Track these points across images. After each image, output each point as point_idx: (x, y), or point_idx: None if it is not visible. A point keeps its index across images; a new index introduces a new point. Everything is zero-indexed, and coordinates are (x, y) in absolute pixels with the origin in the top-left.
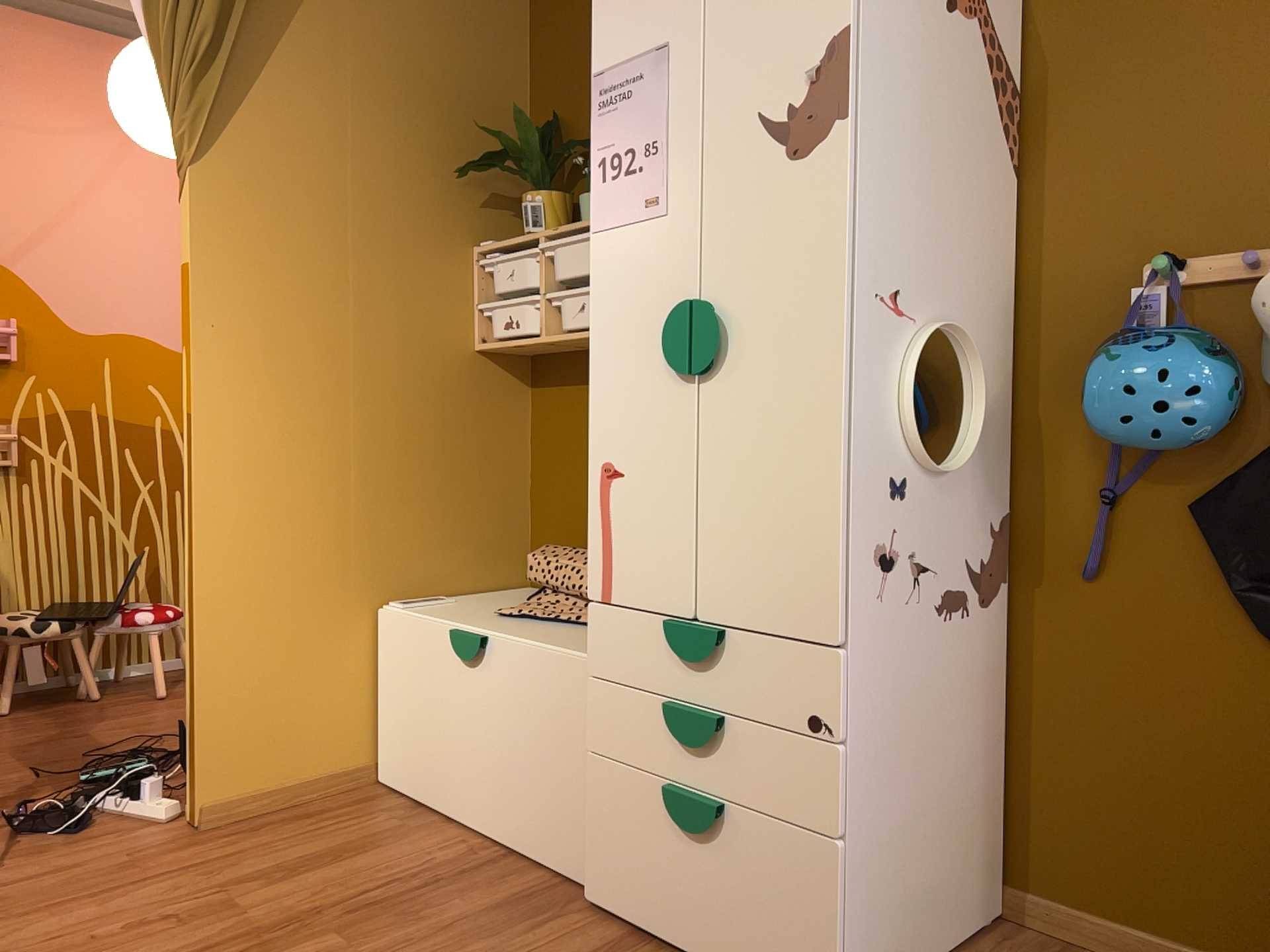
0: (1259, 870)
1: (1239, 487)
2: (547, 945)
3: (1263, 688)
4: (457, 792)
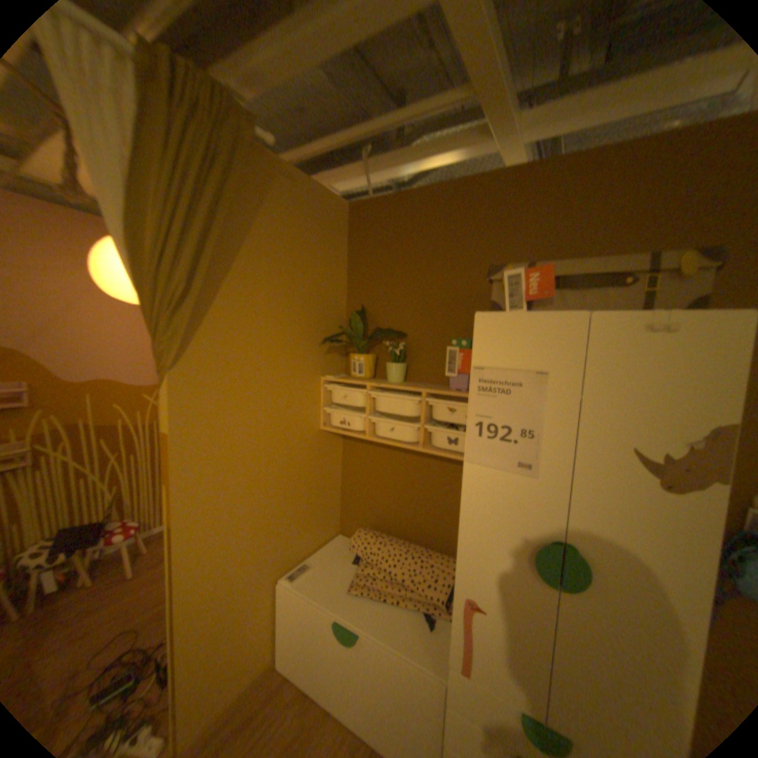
0: None
1: None
2: None
3: None
4: (334, 701)
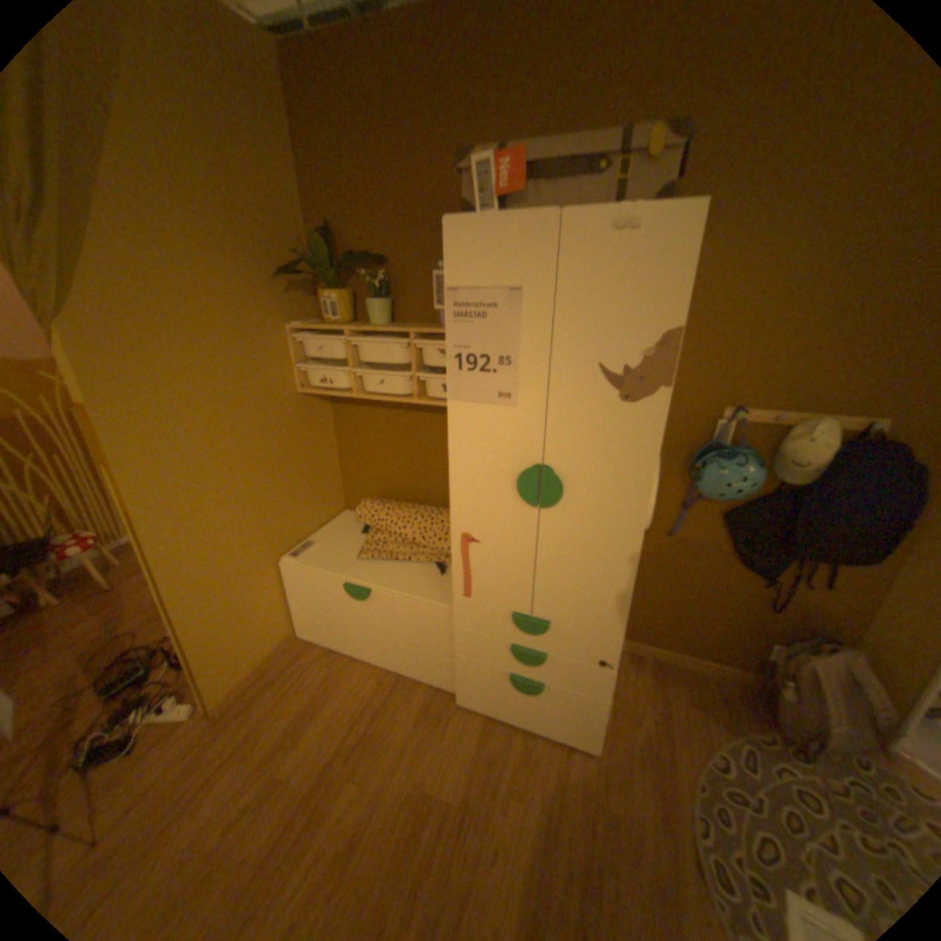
0: (718, 634)
1: (750, 514)
2: (456, 743)
3: (735, 579)
4: (358, 649)
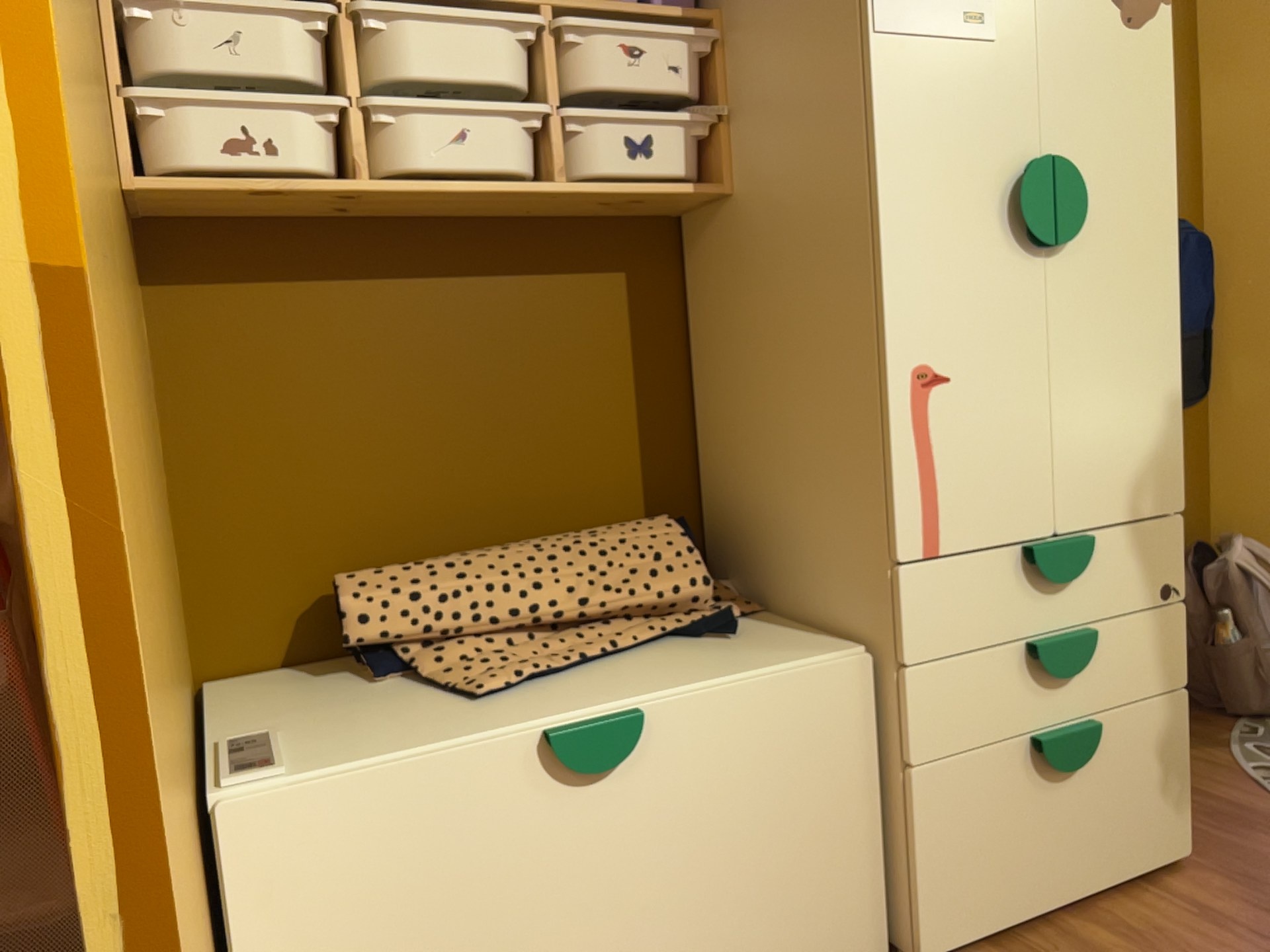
0: None
1: None
2: None
3: None
4: None
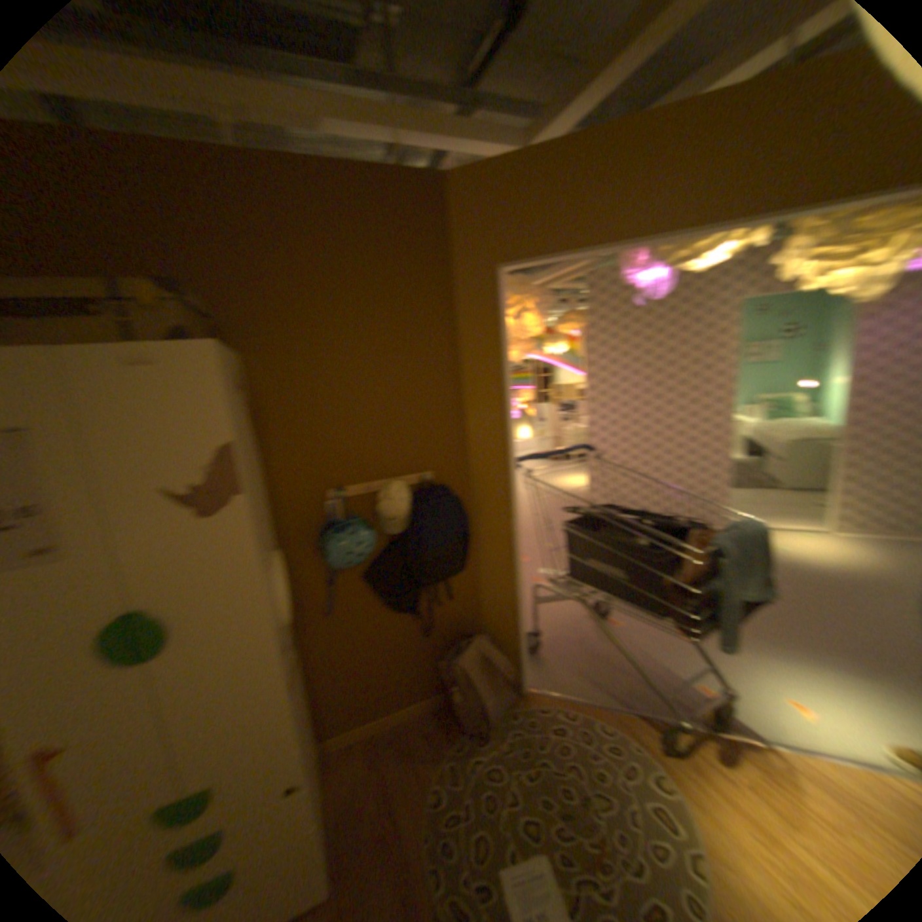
0: (397, 681)
1: (376, 569)
2: None
3: (389, 627)
4: None
